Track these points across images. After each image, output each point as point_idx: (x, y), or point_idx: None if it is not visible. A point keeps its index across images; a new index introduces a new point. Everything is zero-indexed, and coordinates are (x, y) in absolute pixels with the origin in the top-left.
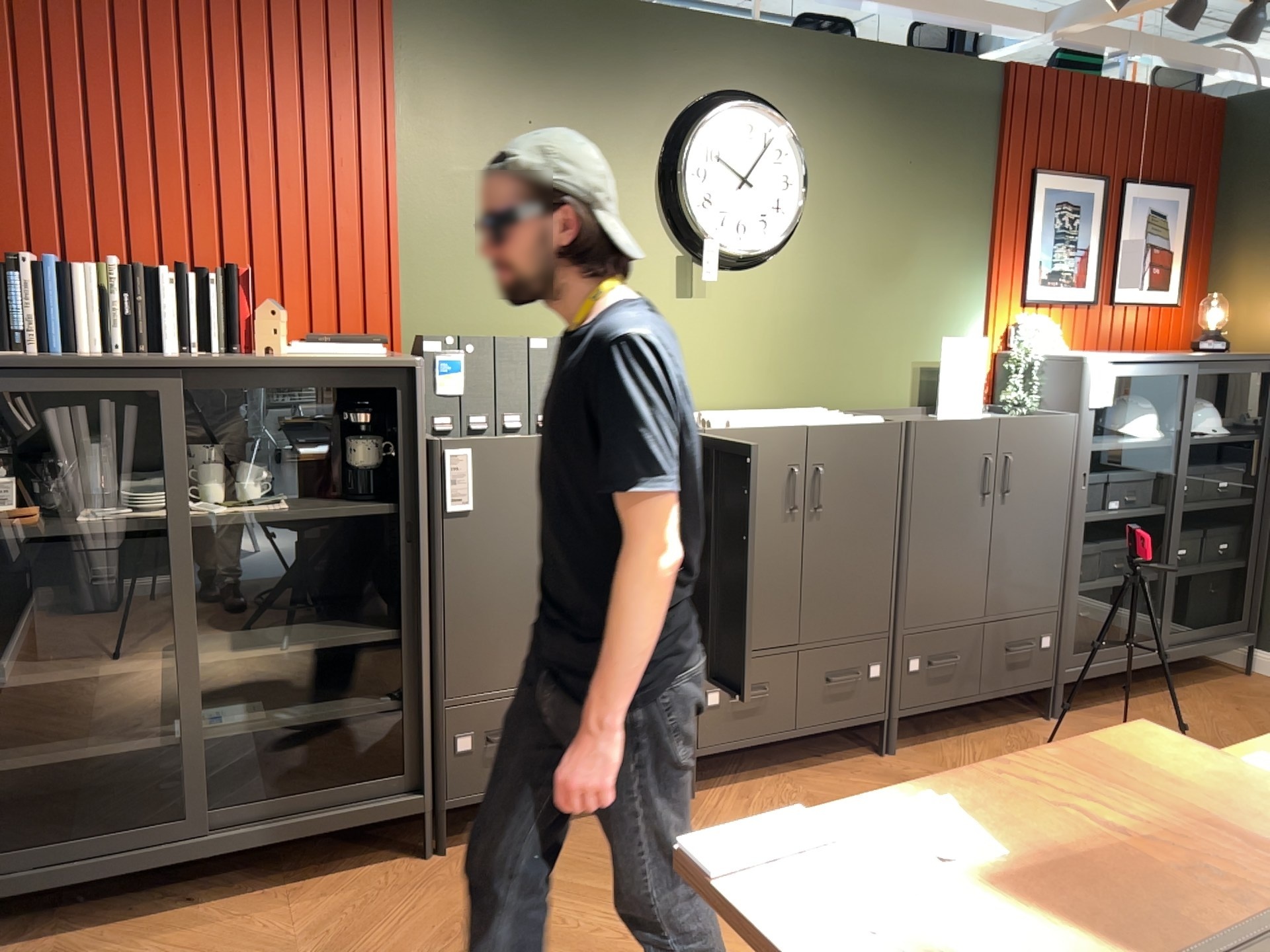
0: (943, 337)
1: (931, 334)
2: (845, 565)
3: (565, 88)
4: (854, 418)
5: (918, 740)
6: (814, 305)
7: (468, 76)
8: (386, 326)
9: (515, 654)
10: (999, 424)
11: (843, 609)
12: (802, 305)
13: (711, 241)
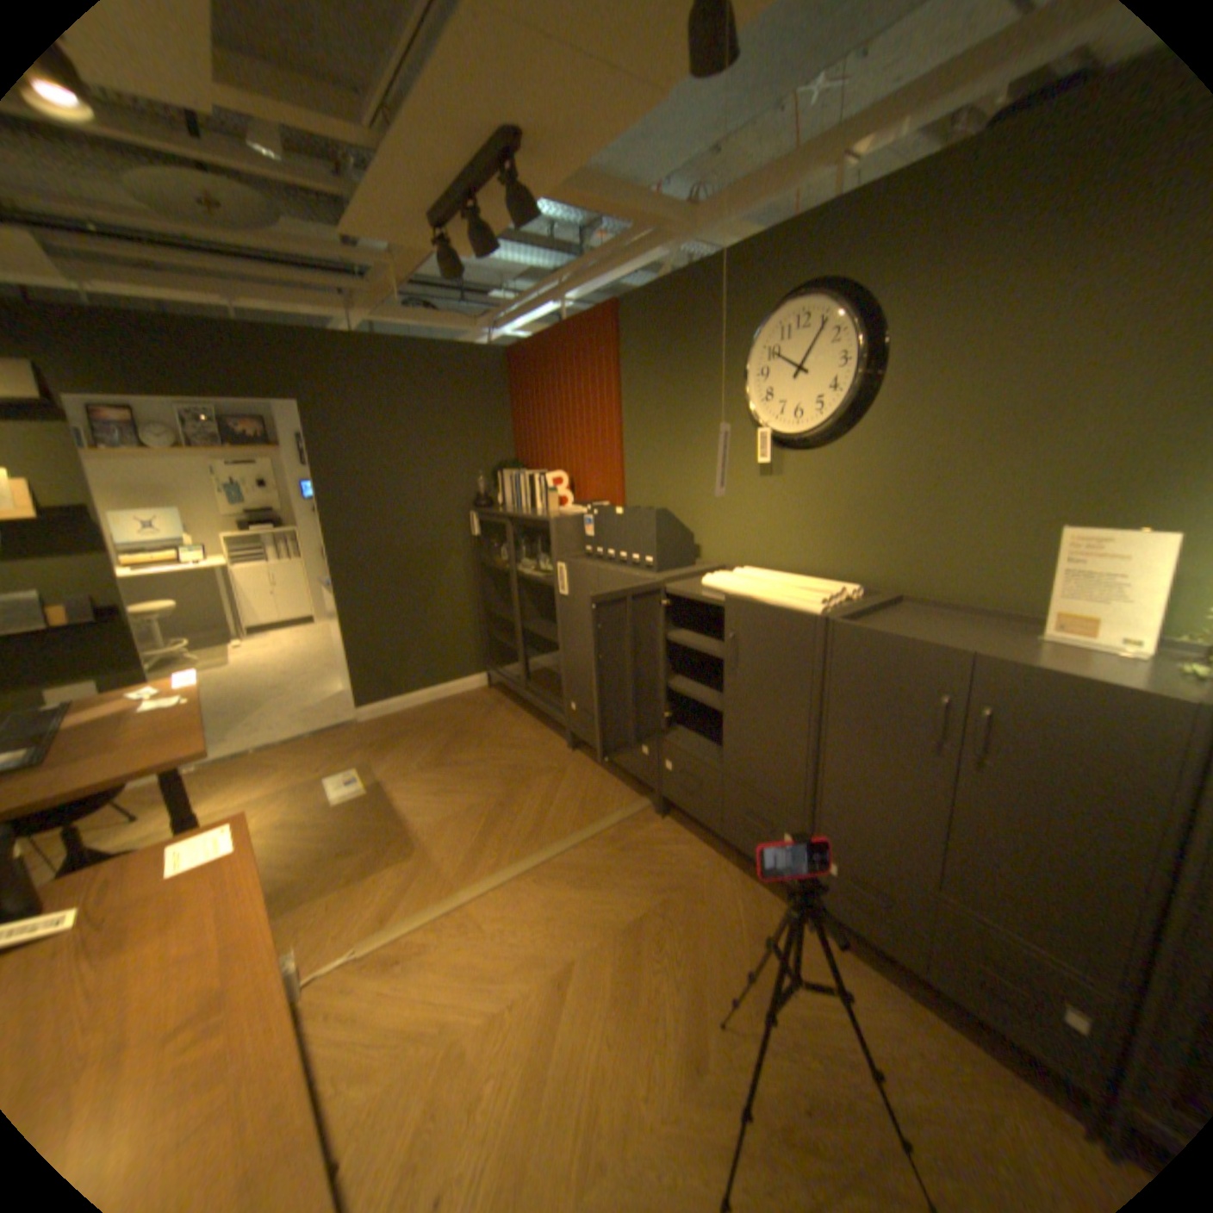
0: (1101, 523)
1: (1105, 517)
2: (759, 728)
3: (690, 336)
4: (796, 600)
5: (868, 956)
6: (893, 480)
7: (646, 349)
8: (617, 498)
9: (587, 676)
10: (973, 659)
11: (758, 765)
12: (878, 480)
13: (764, 430)
